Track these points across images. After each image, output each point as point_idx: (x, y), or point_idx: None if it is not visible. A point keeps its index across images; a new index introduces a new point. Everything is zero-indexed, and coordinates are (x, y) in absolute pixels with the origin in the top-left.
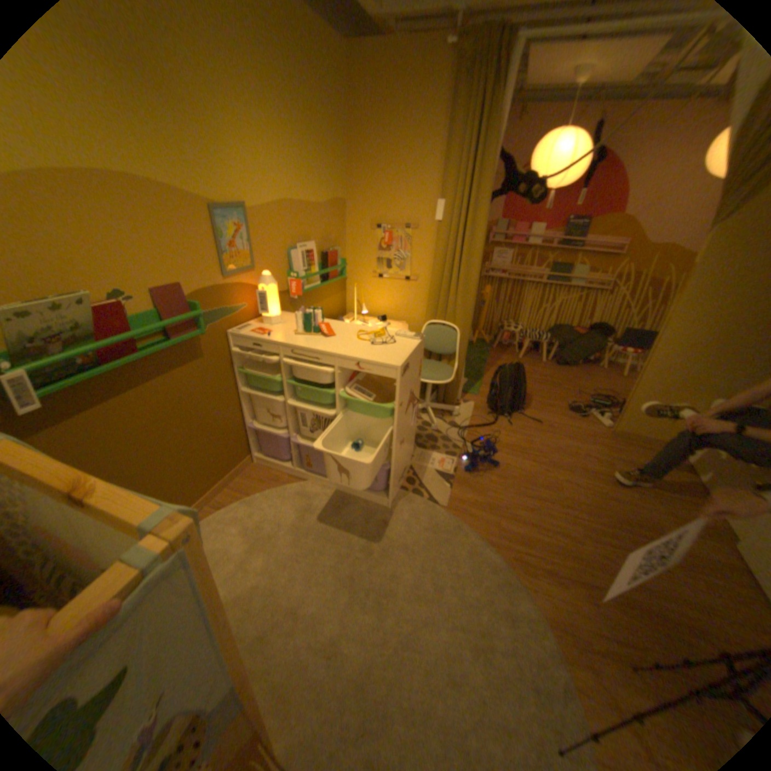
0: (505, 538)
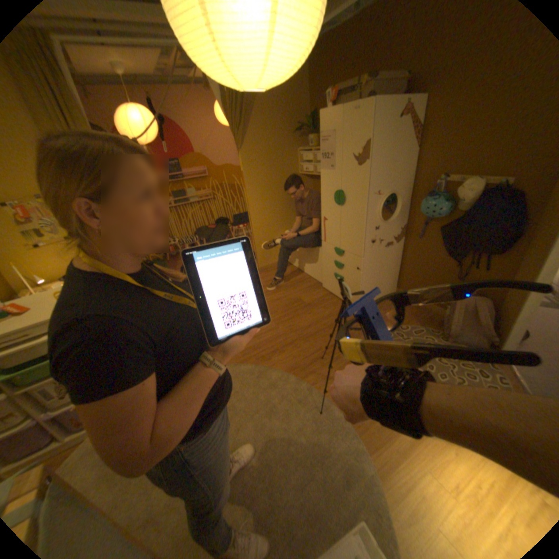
0: (245, 354)
